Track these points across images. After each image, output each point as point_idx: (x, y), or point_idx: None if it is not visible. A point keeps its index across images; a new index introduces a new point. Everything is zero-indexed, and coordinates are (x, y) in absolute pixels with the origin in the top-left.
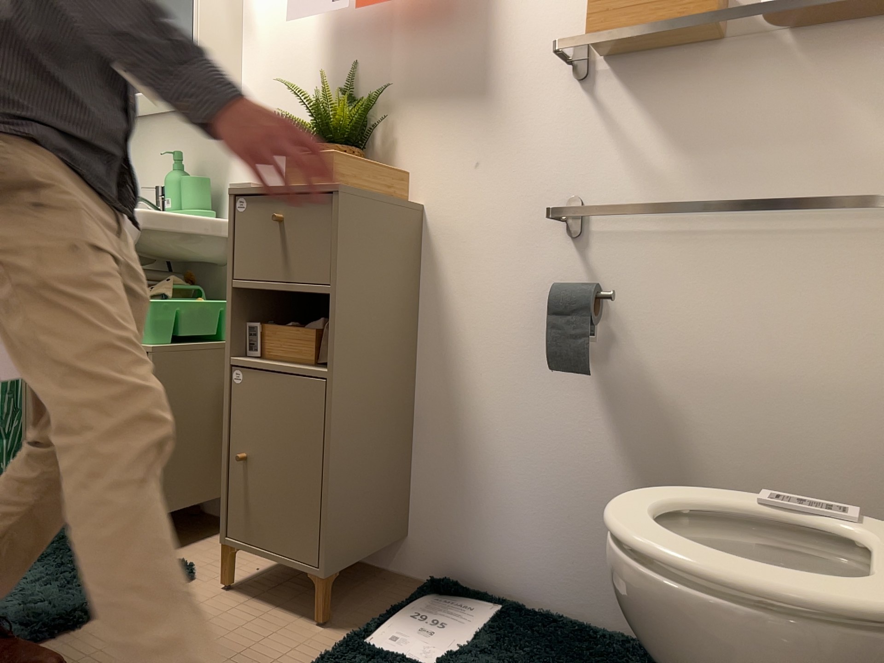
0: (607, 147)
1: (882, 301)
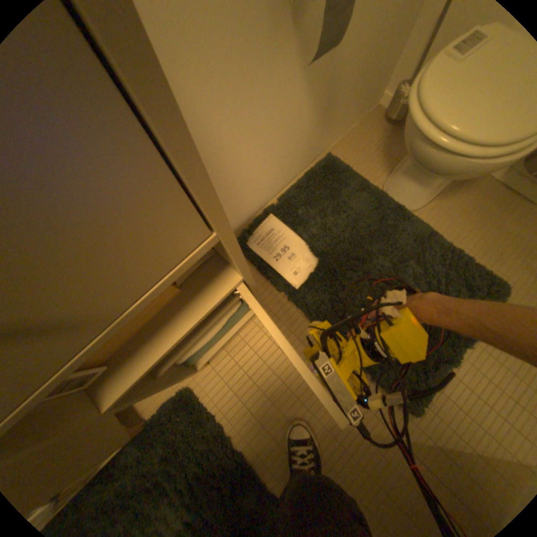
0: None
1: None
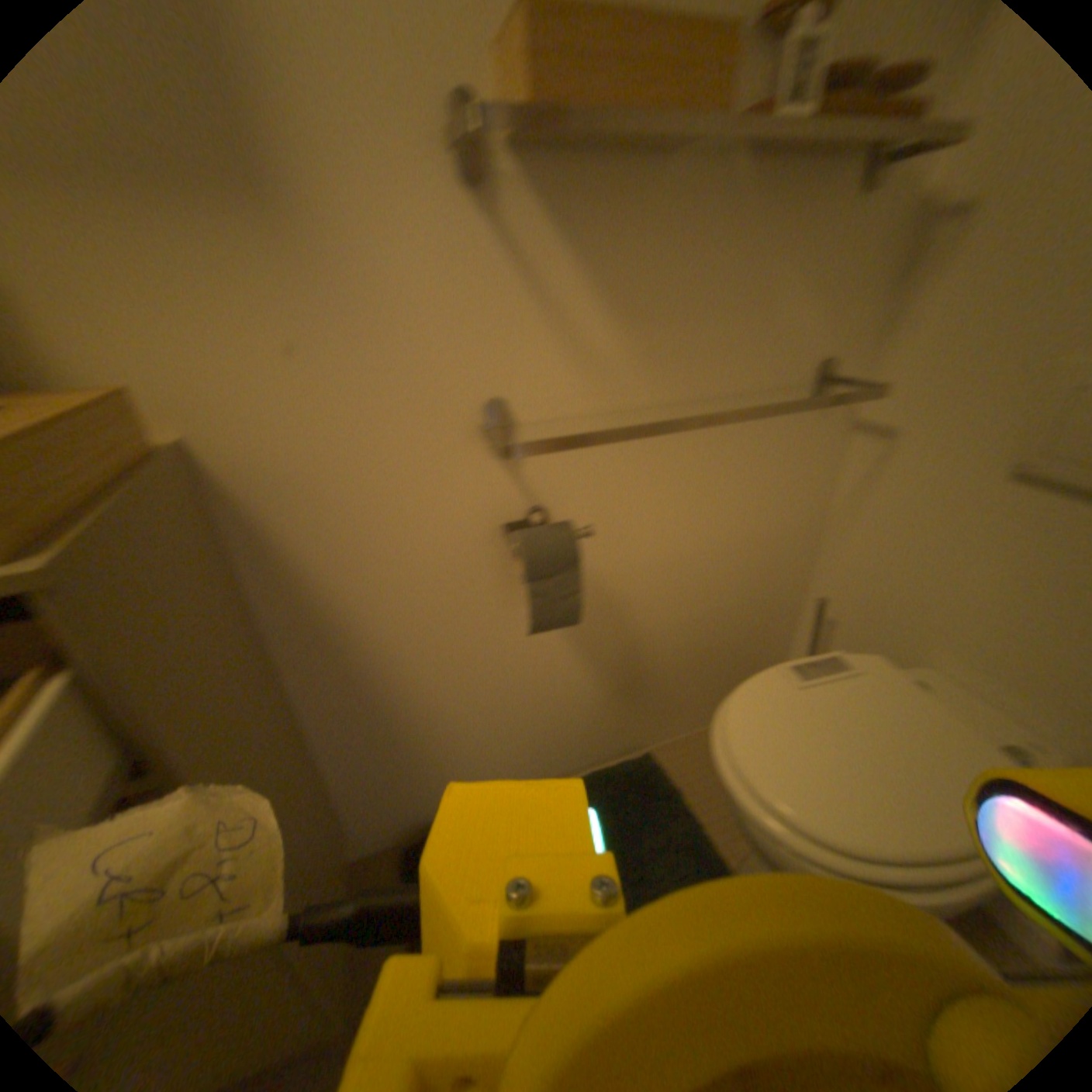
0: (545, 313)
1: (792, 464)
